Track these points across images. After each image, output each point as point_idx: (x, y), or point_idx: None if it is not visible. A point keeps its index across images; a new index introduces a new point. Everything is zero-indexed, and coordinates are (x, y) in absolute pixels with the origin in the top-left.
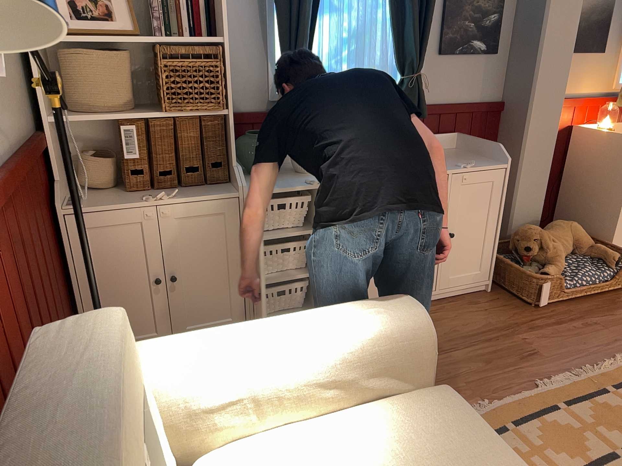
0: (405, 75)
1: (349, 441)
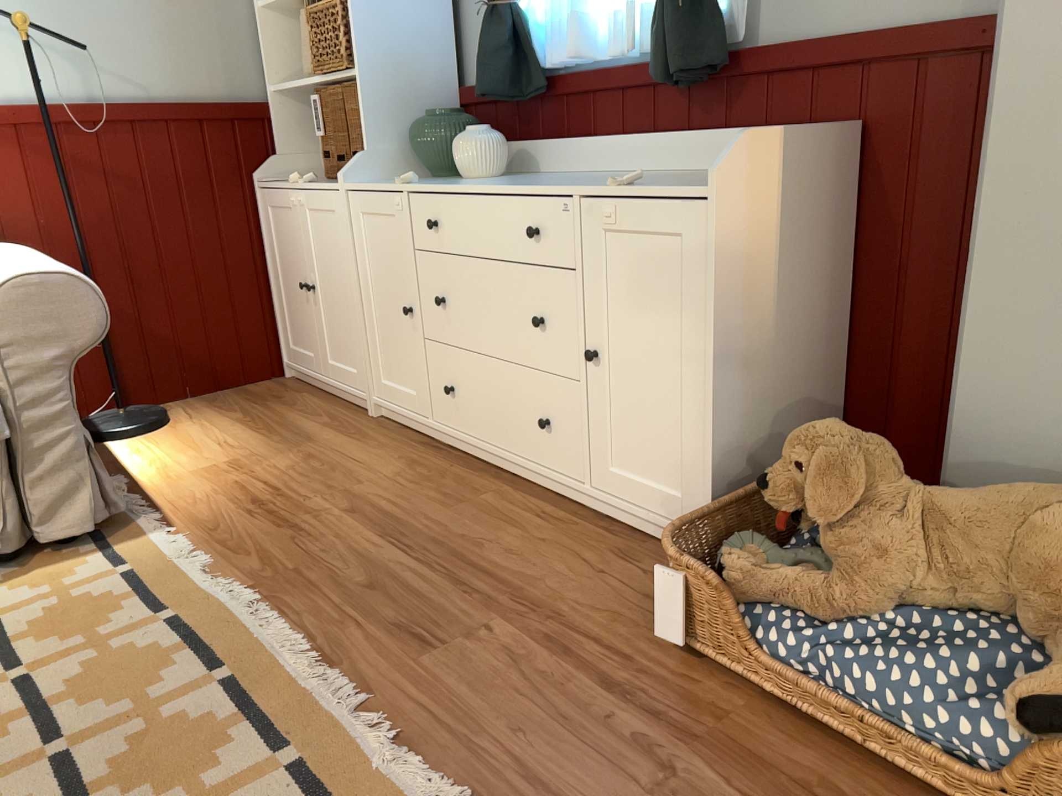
0: None
1: None
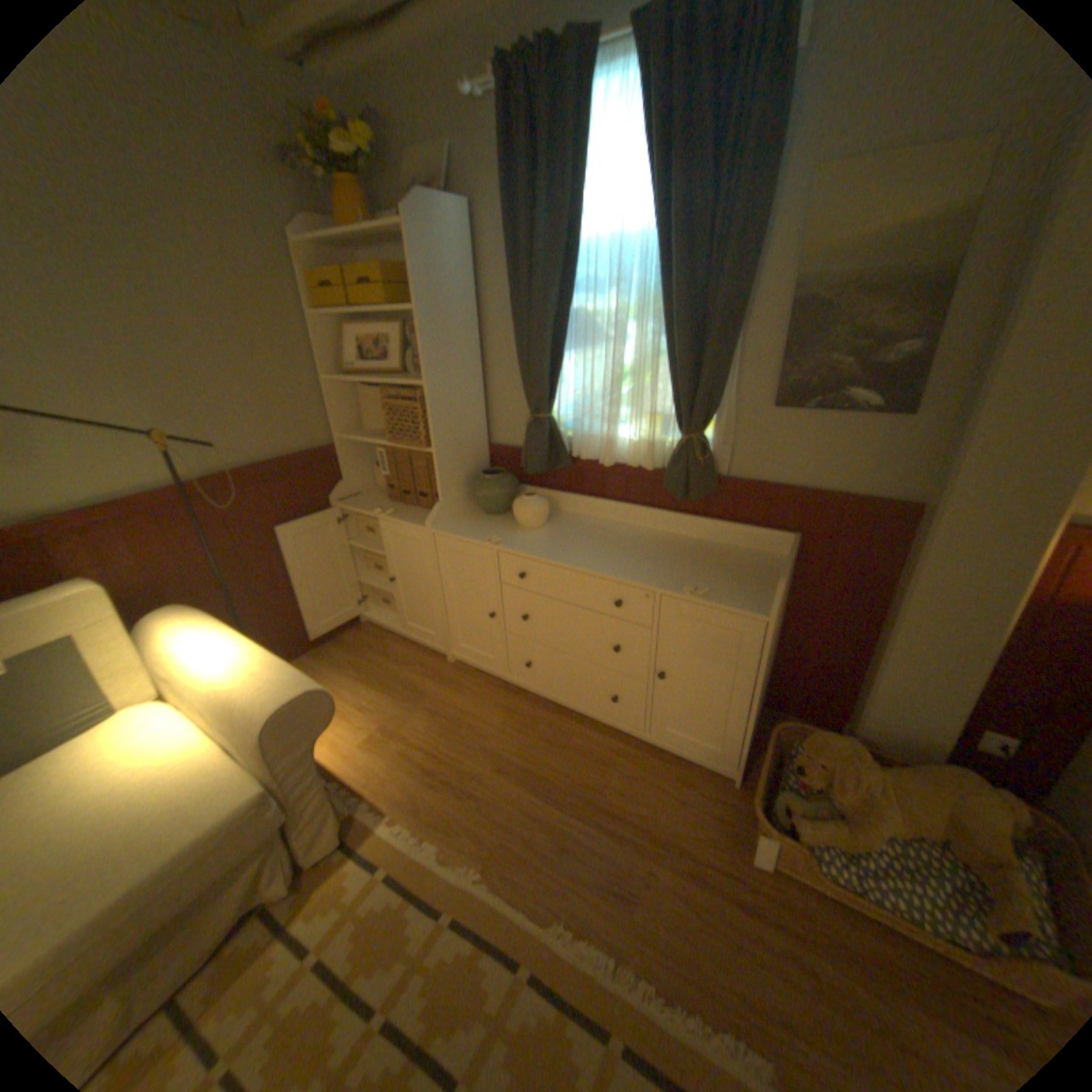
0: (682, 434)
1: (165, 762)
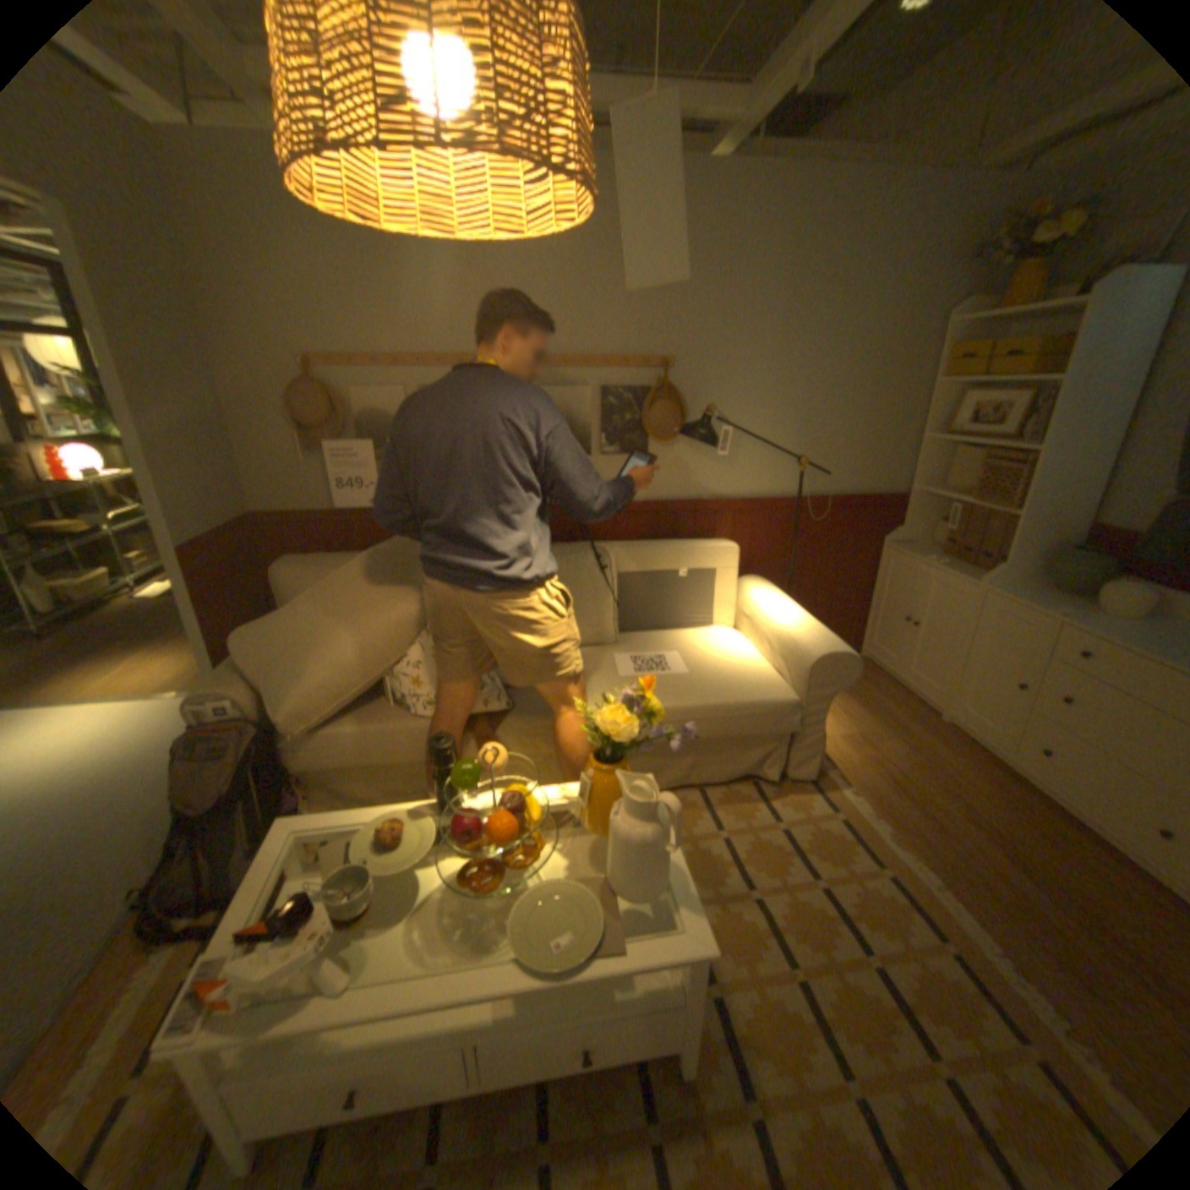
0: None
1: (742, 659)
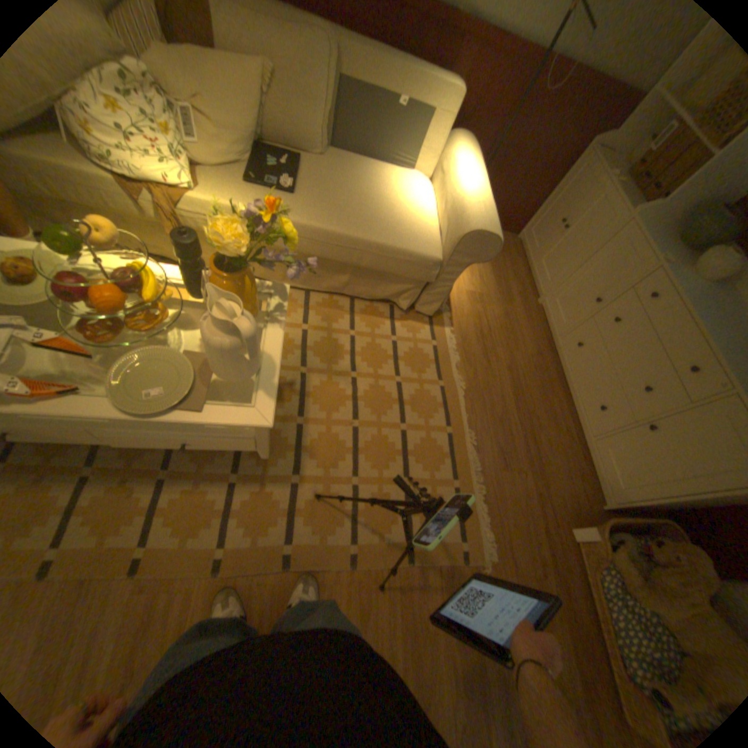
0: None
1: (419, 212)
